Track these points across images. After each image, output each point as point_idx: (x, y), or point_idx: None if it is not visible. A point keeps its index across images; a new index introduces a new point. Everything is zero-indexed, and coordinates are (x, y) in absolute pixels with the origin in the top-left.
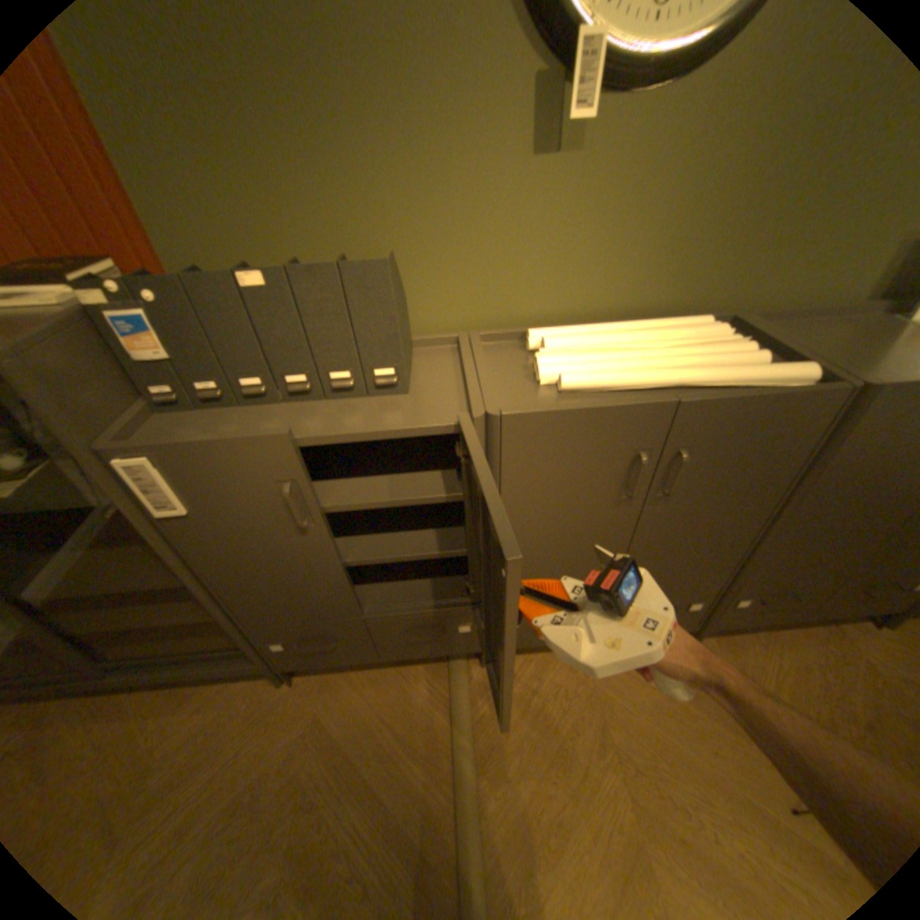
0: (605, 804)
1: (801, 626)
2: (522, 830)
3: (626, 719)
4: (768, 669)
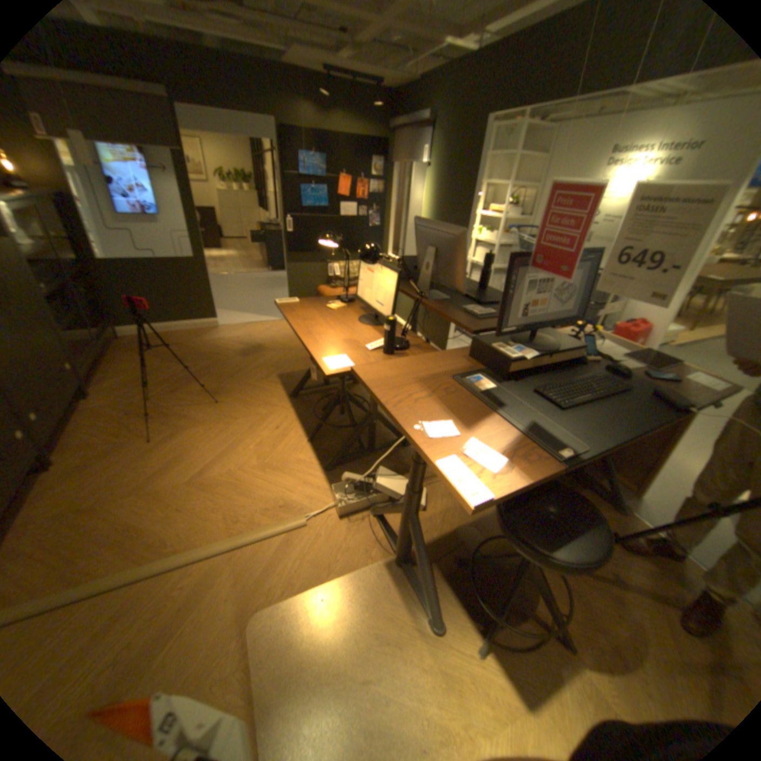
0: (120, 510)
1: (66, 422)
2: (119, 551)
3: (78, 500)
4: (82, 438)
